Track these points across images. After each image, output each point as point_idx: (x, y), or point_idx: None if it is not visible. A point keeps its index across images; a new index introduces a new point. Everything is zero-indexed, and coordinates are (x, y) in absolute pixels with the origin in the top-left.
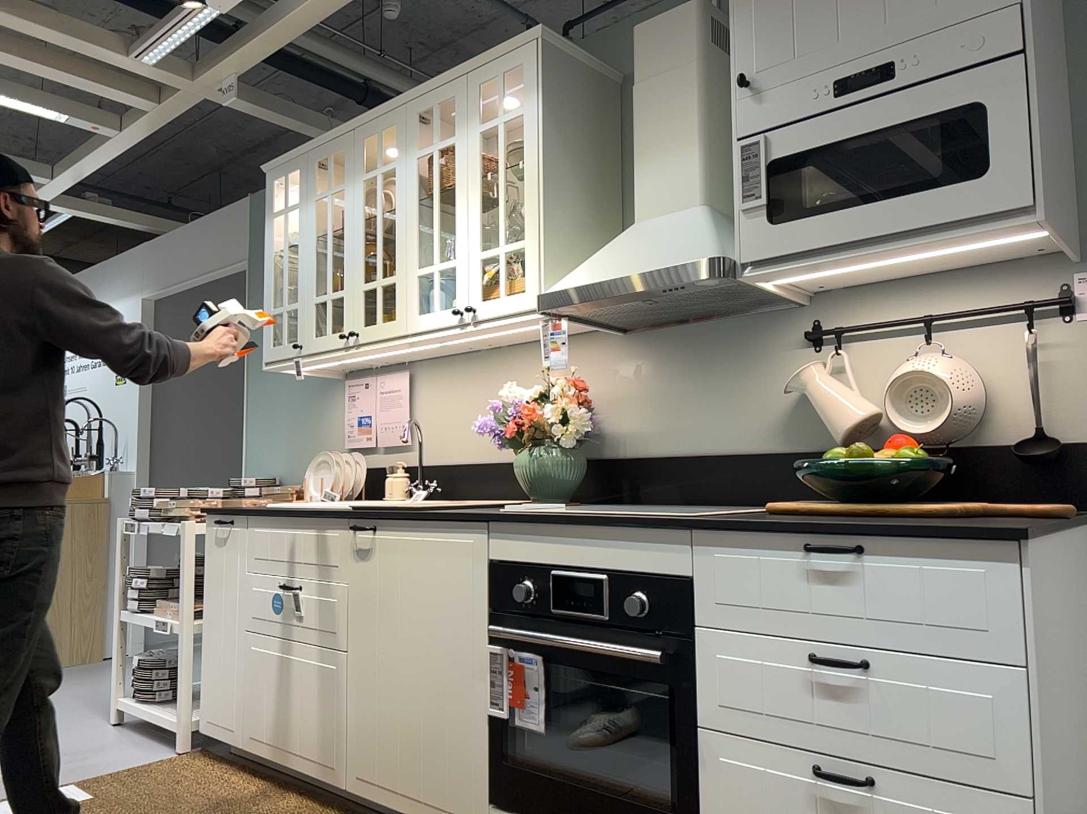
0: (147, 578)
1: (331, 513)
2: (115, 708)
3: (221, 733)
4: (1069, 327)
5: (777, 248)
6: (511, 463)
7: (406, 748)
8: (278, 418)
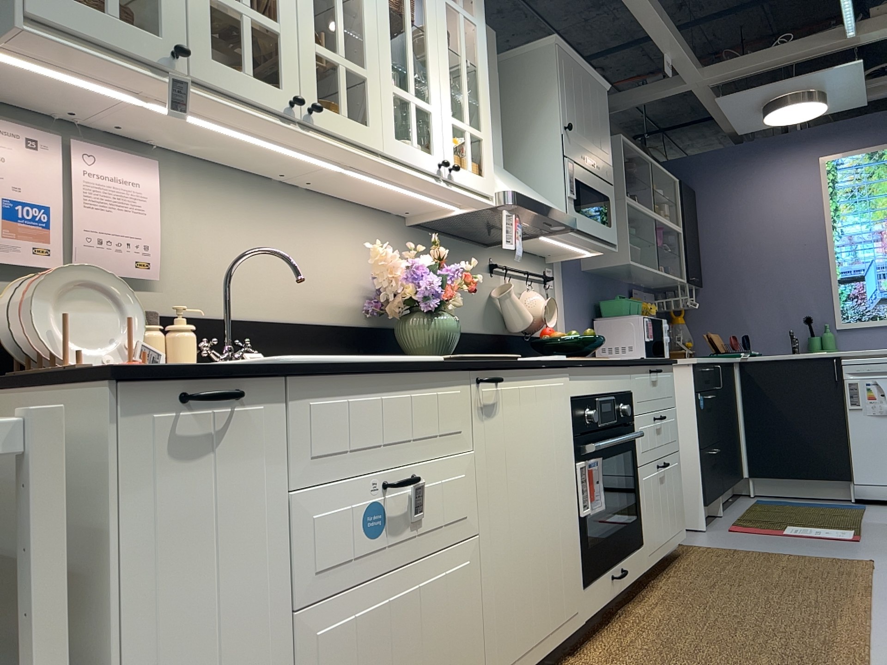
0: None
1: (456, 364)
2: None
3: None
4: (548, 290)
5: (578, 224)
6: (320, 325)
7: (537, 594)
8: None
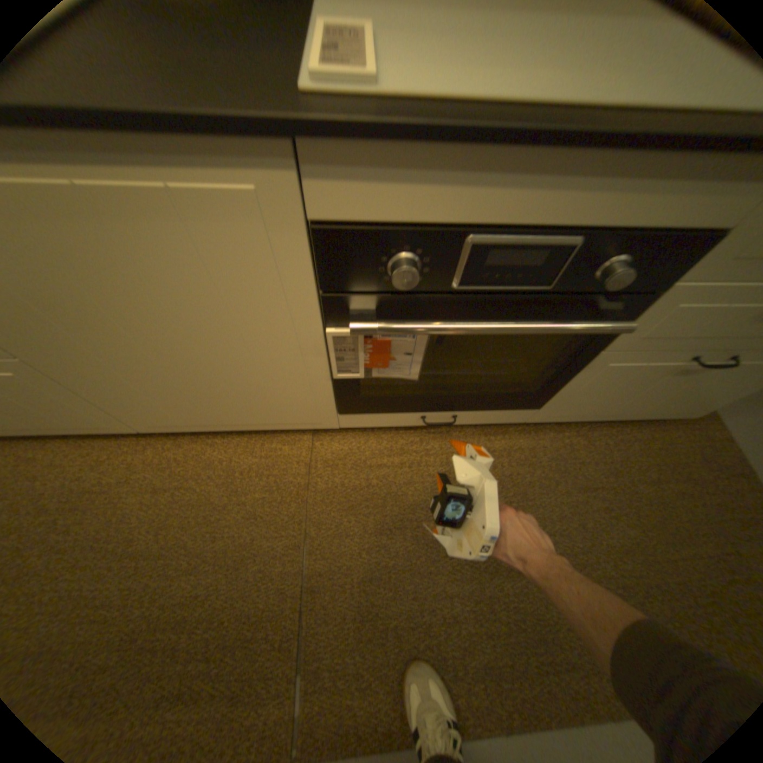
0: None
1: None
2: None
3: None
4: None
5: None
6: None
7: (212, 407)
8: None
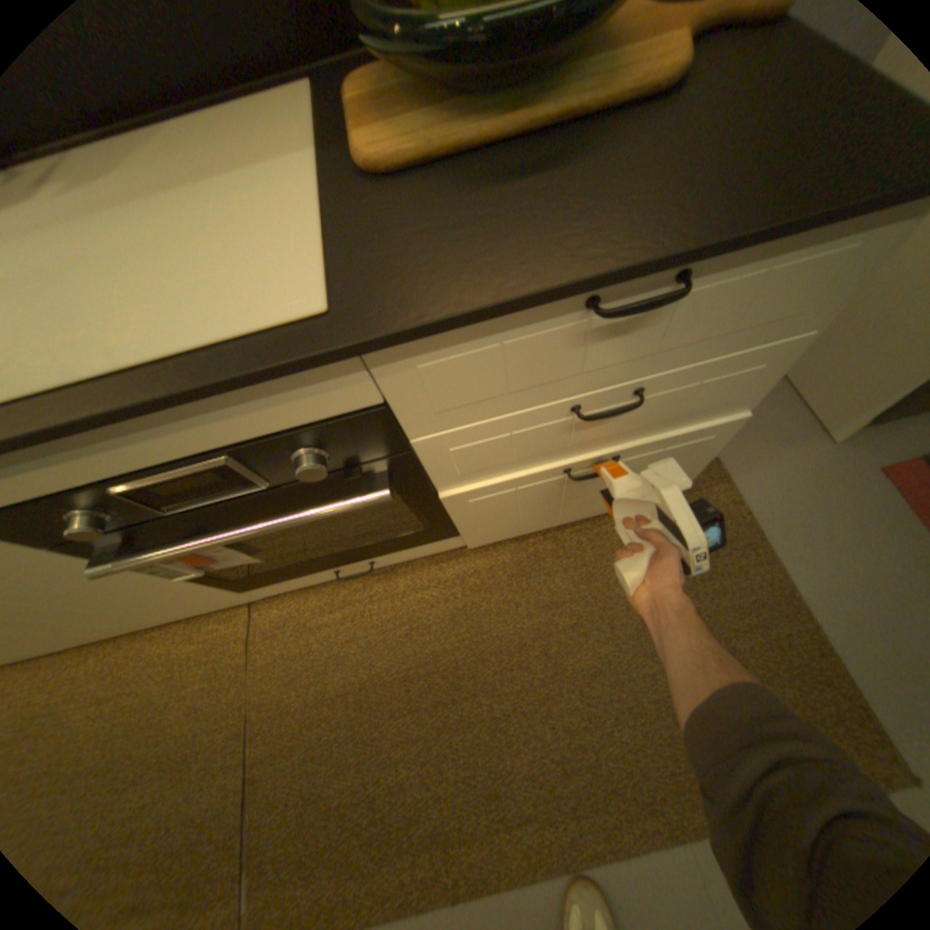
0: None
1: None
2: None
3: None
4: None
5: None
6: None
7: (97, 621)
8: None
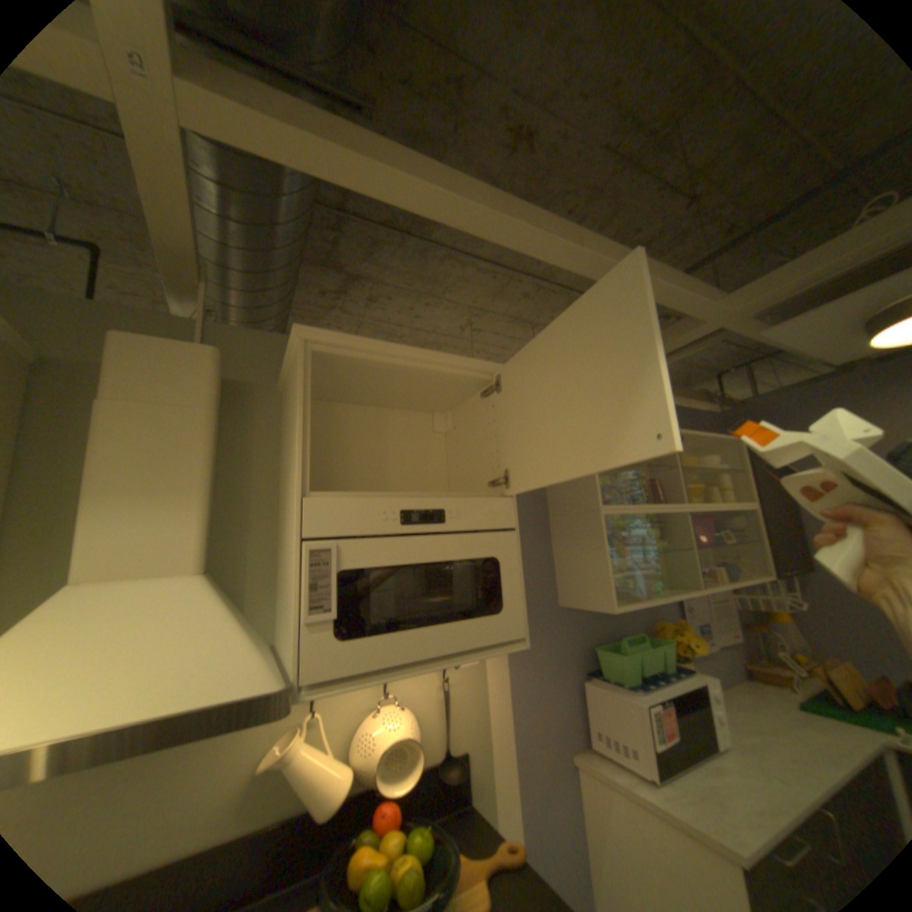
0: None
1: None
2: None
3: None
4: (459, 672)
5: (344, 666)
6: None
7: None
8: None
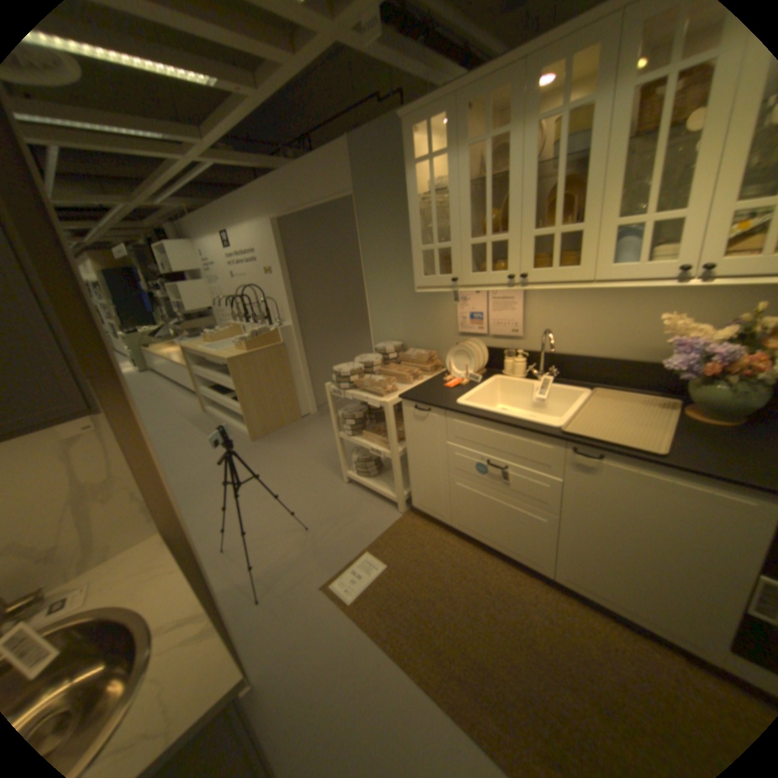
0: (351, 418)
1: (547, 434)
2: (345, 477)
3: (432, 514)
4: None
5: None
6: (634, 361)
7: (627, 588)
8: (395, 306)
